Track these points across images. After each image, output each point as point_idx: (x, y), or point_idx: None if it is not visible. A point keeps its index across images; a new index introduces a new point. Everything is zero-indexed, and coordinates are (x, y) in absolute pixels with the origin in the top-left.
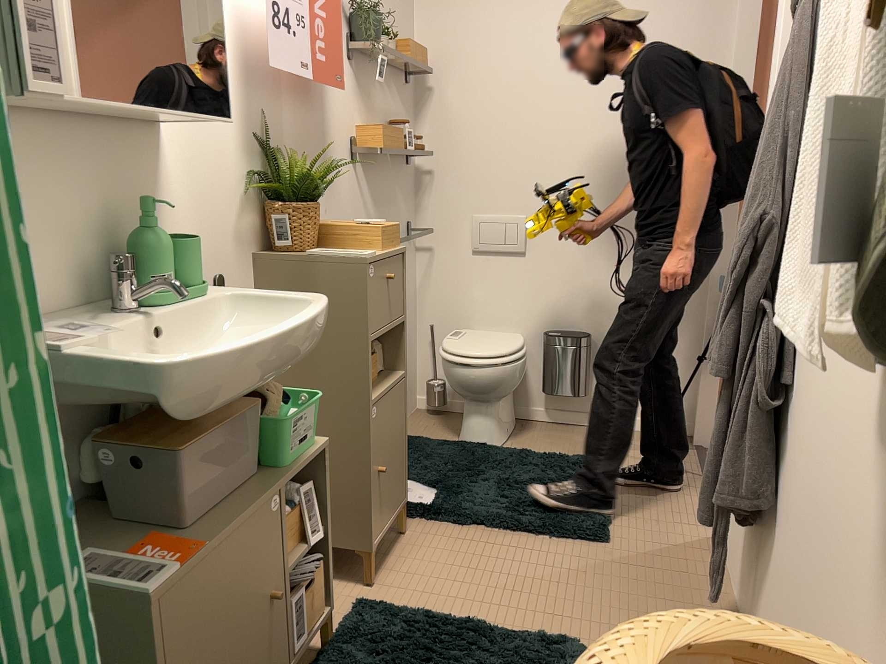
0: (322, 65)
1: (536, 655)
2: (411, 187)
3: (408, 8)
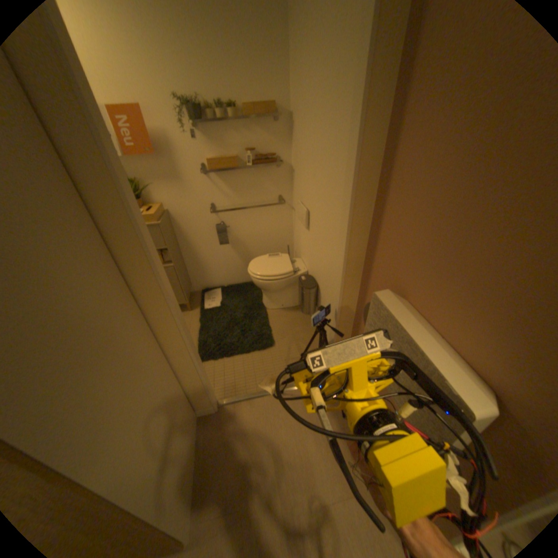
0: (131, 146)
1: None
2: (283, 178)
3: (278, 68)
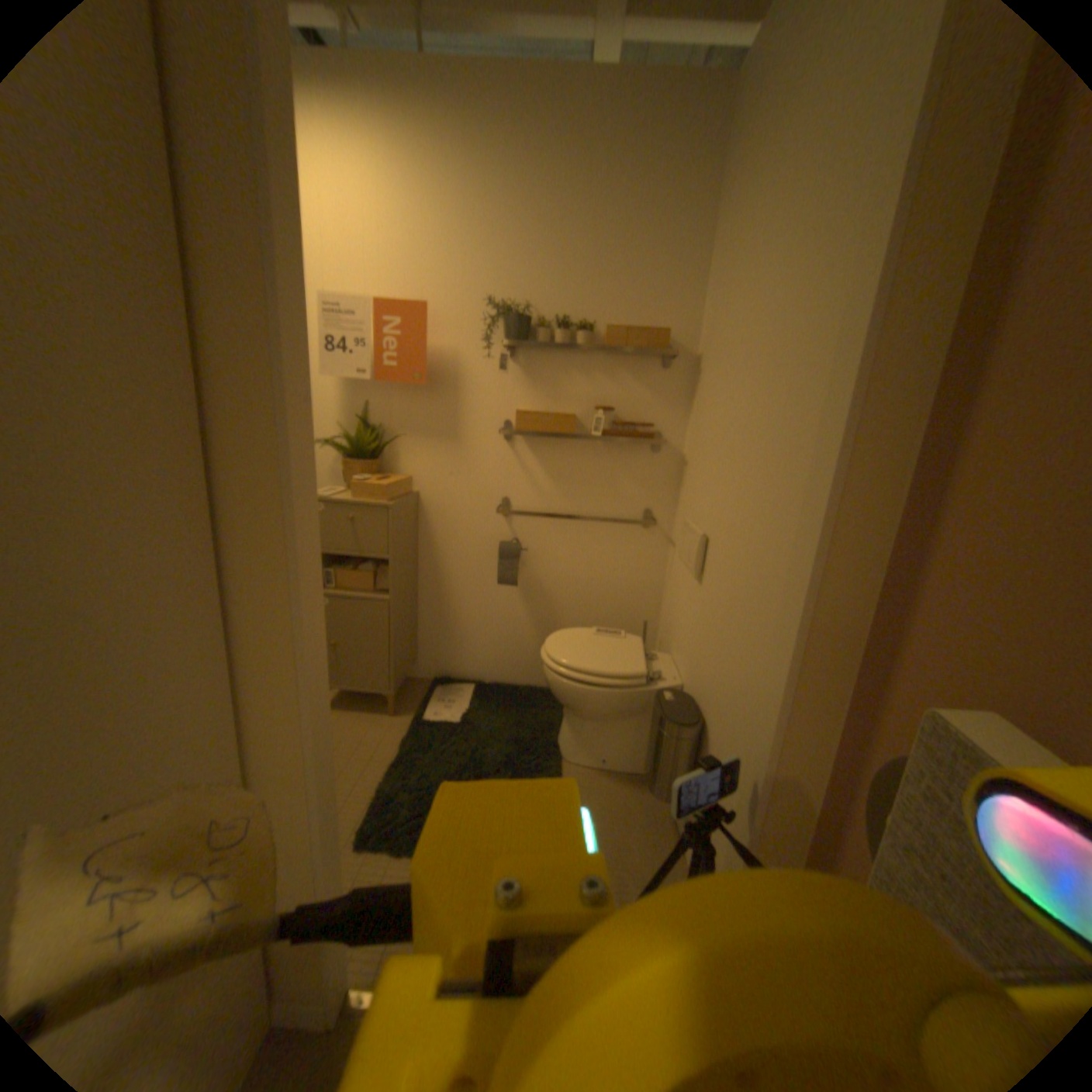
0: (392, 364)
1: None
2: (663, 472)
3: (689, 275)
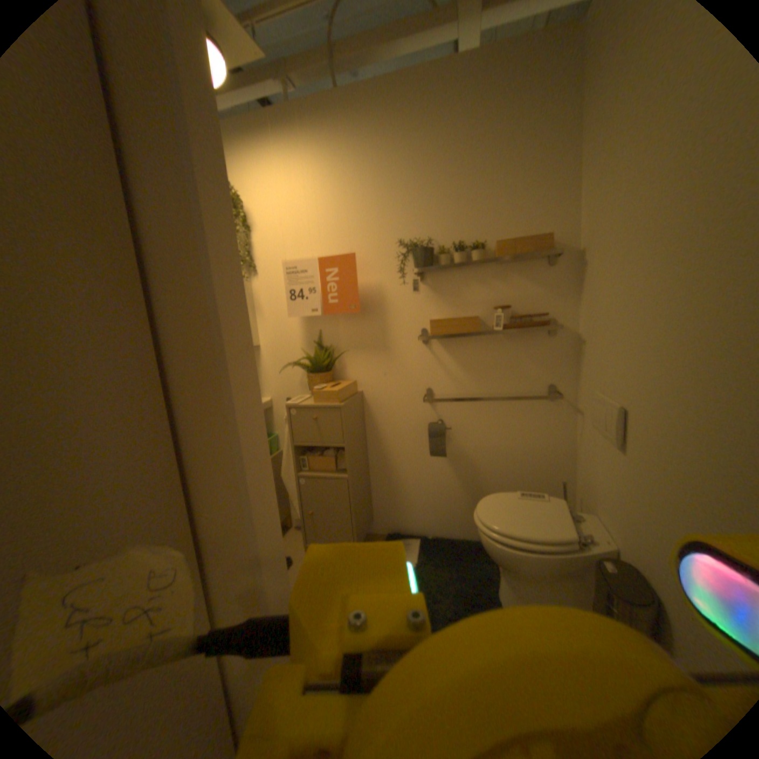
0: (334, 302)
1: None
2: (562, 352)
3: (563, 188)
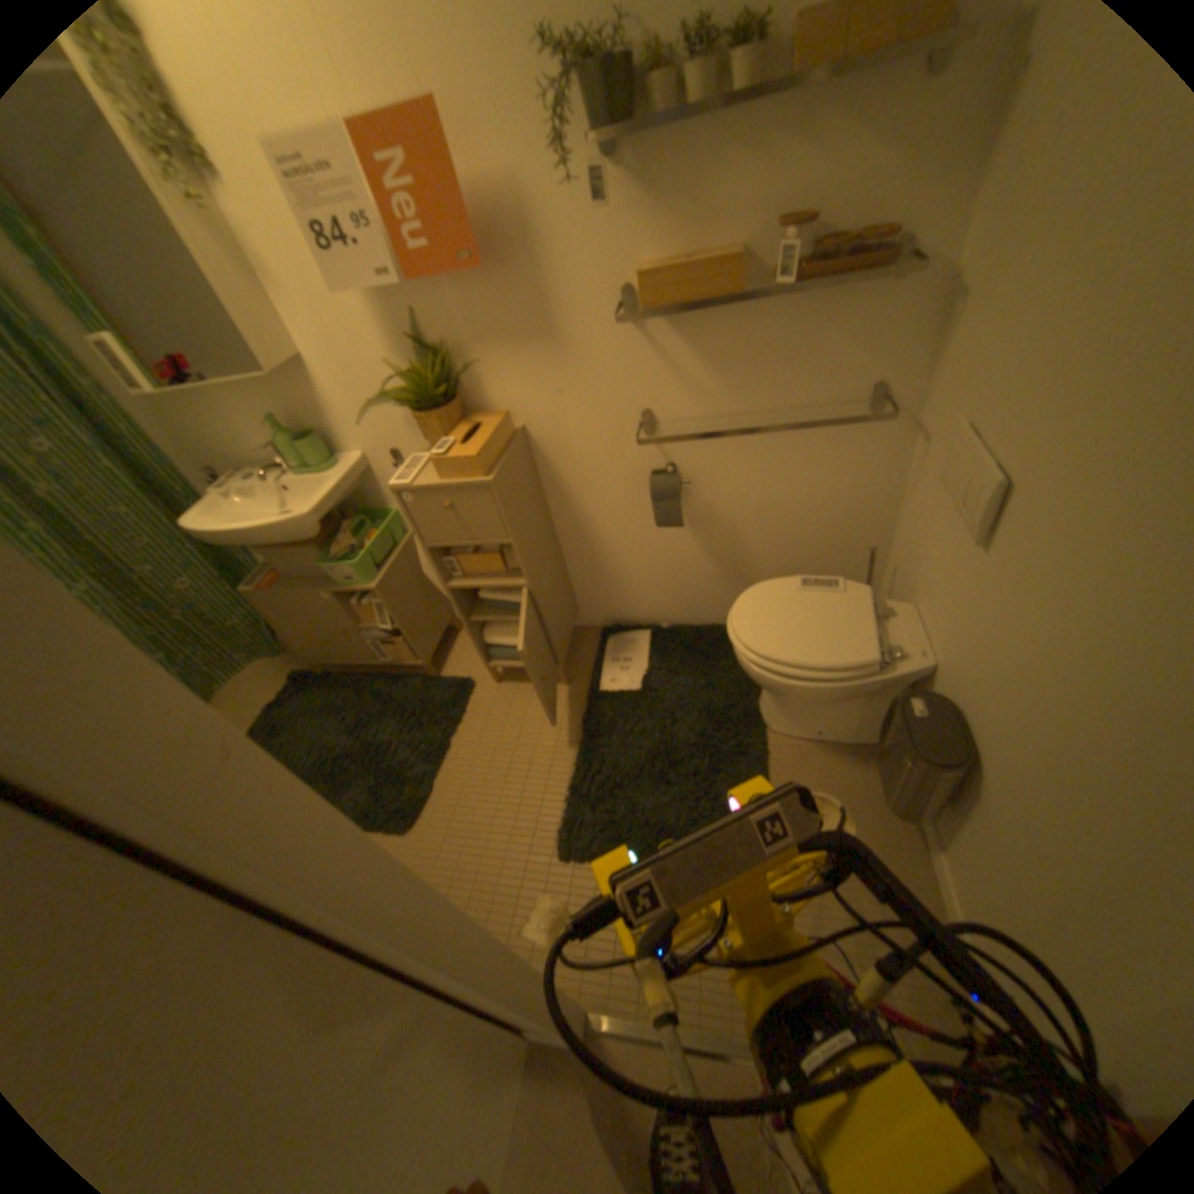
0: (418, 249)
1: (398, 790)
2: (908, 318)
3: None
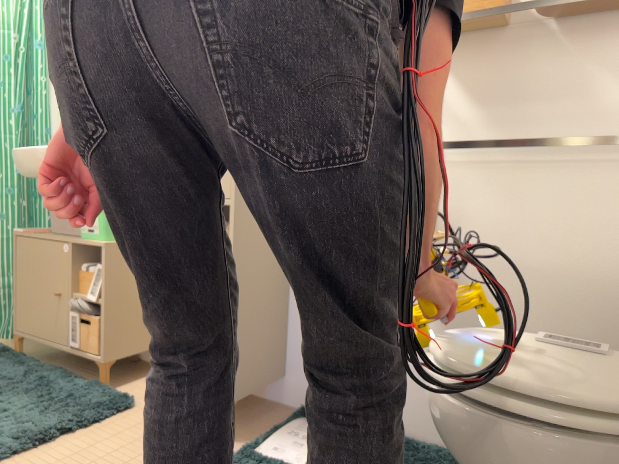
0: None
1: None
2: None
3: None
